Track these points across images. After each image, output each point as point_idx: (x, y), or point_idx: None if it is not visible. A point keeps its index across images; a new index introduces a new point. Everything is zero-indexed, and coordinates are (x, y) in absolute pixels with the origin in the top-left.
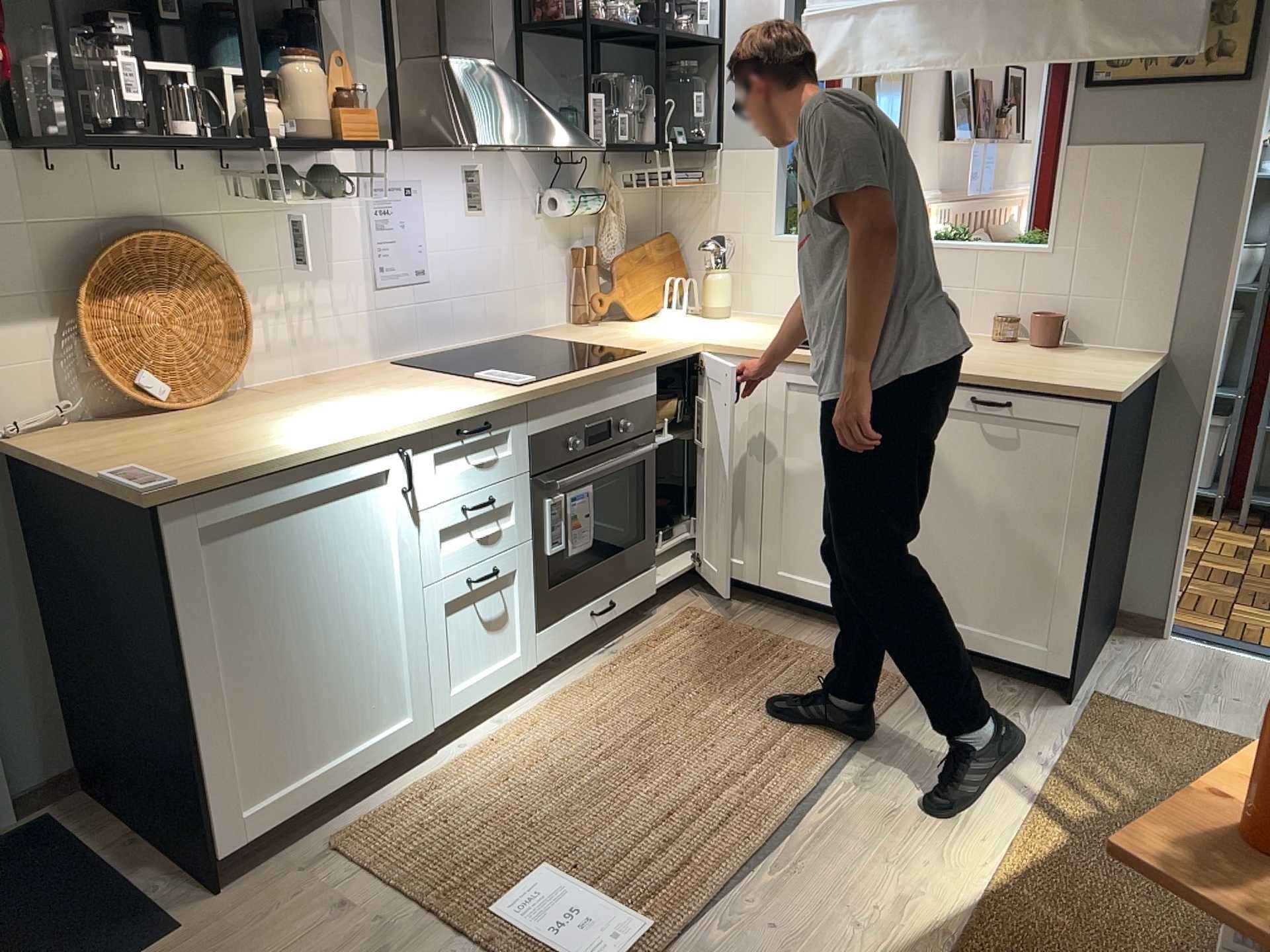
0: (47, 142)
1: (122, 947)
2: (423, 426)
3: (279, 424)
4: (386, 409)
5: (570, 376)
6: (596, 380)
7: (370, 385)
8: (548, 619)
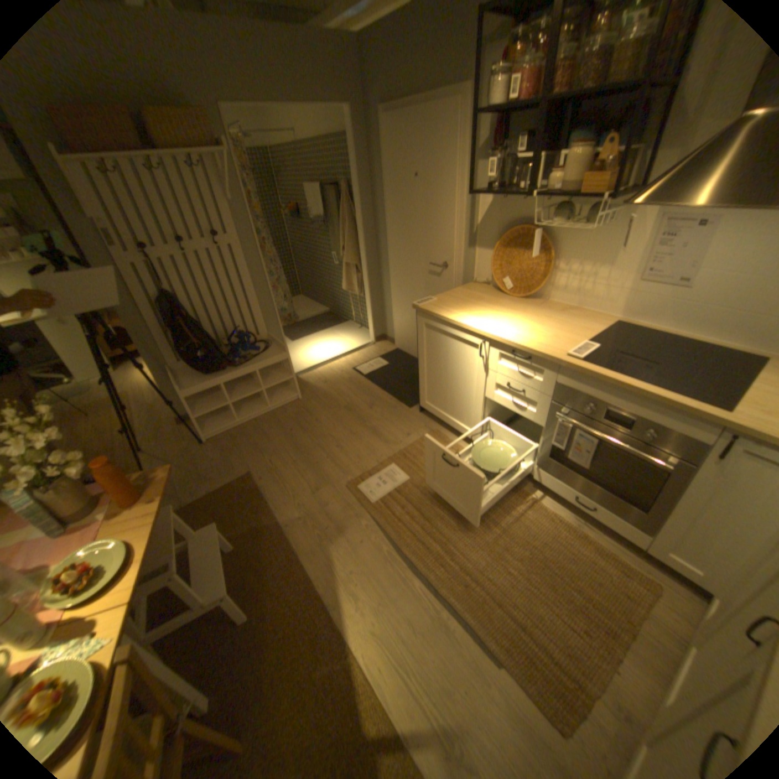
0: (506, 186)
1: (405, 400)
2: (493, 337)
3: (488, 311)
4: (511, 326)
5: (606, 372)
6: (625, 388)
7: (564, 320)
8: (554, 472)
